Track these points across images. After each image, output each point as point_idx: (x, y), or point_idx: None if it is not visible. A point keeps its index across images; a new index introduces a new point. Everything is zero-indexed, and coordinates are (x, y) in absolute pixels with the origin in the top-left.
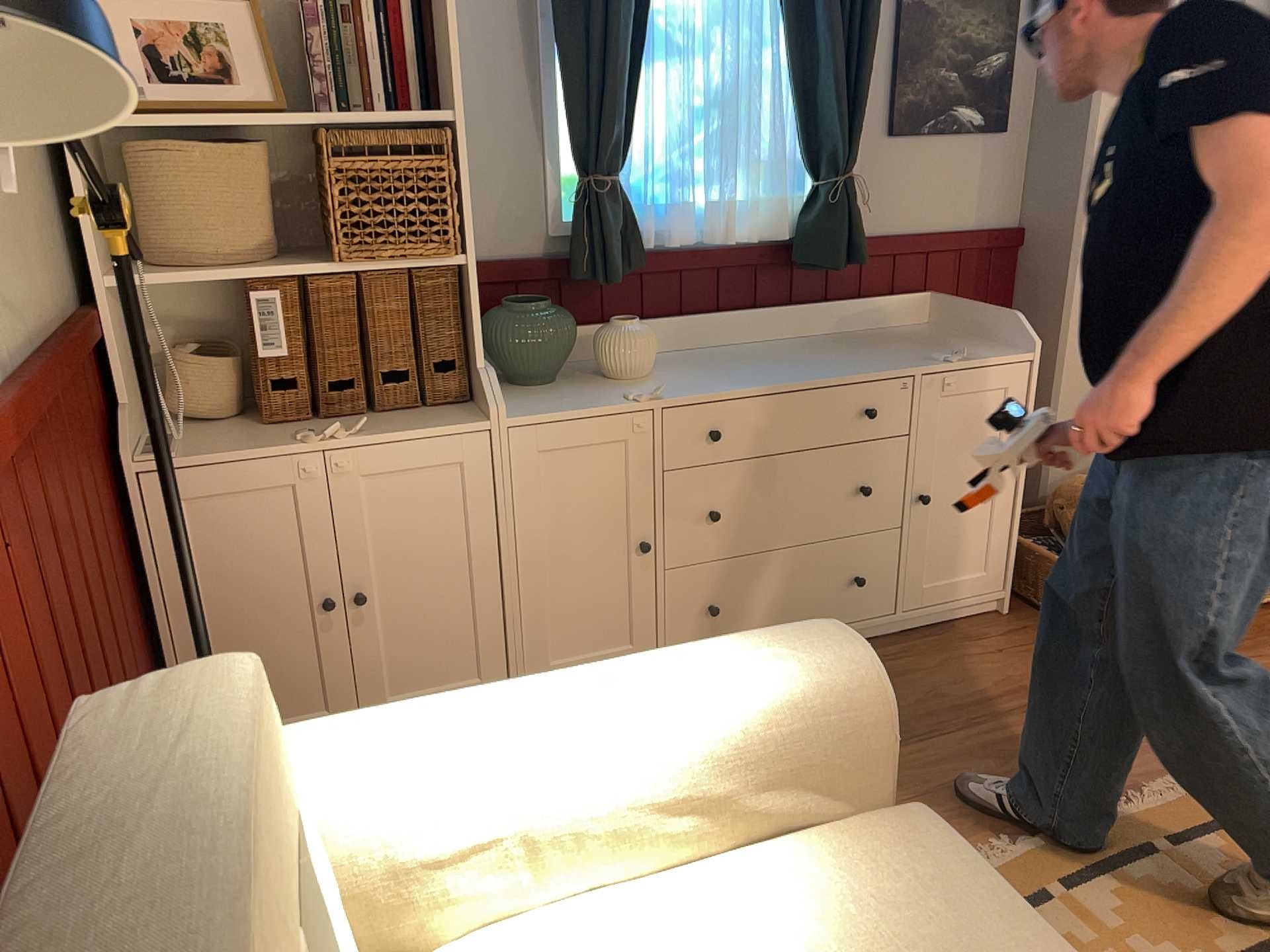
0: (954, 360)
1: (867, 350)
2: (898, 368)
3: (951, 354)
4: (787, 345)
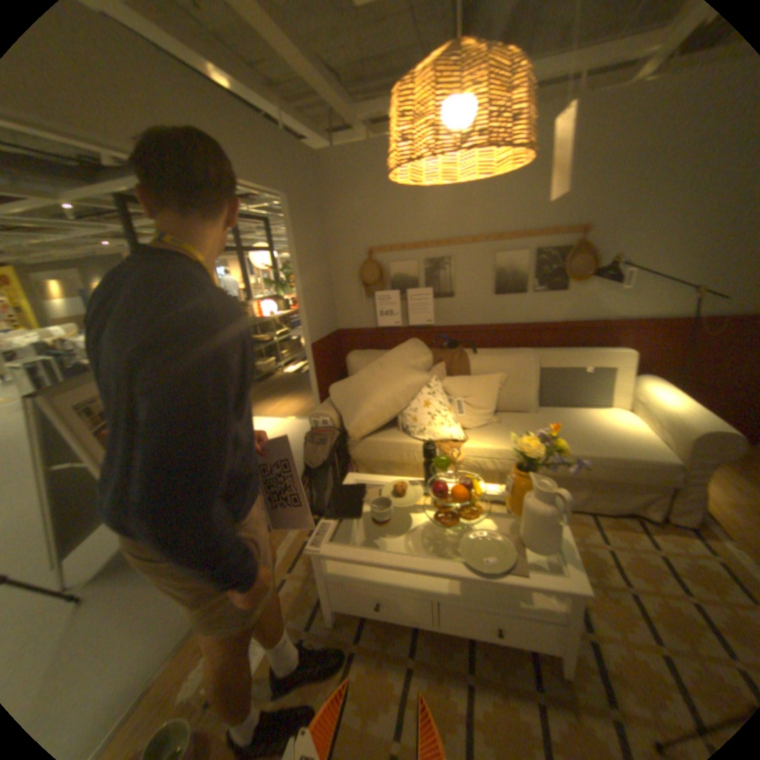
0: None
1: None
2: None
3: None
4: None
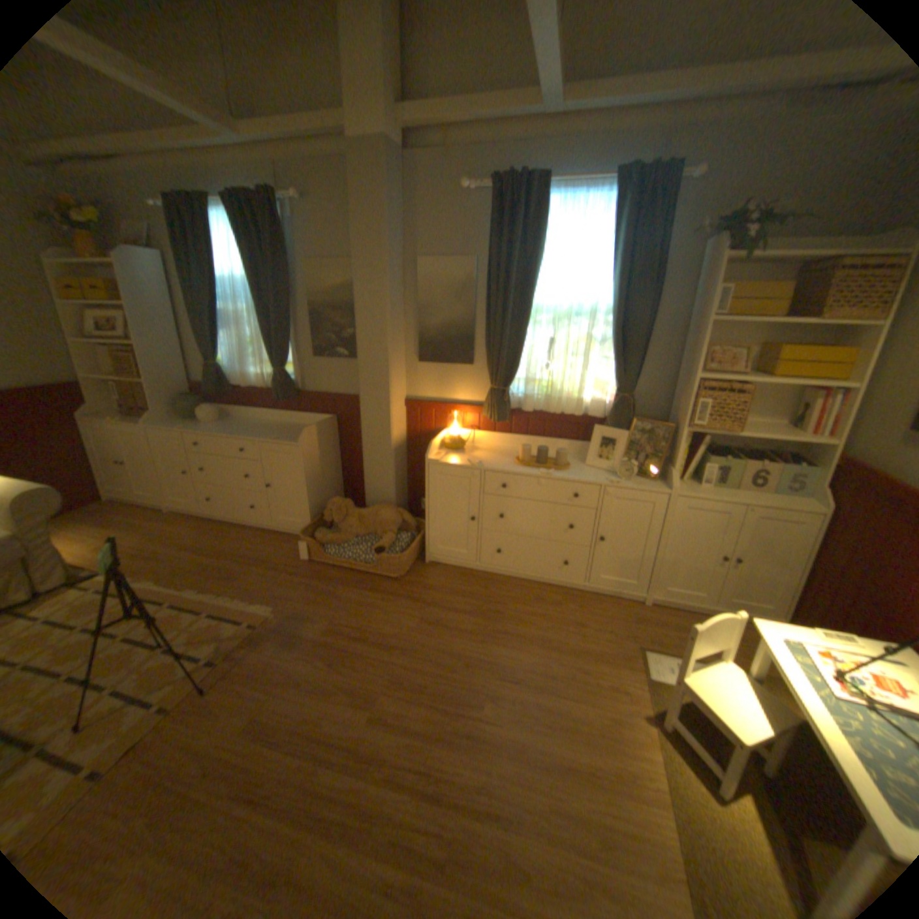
0: (272, 440)
1: (278, 431)
2: (254, 438)
3: (283, 438)
4: (274, 424)
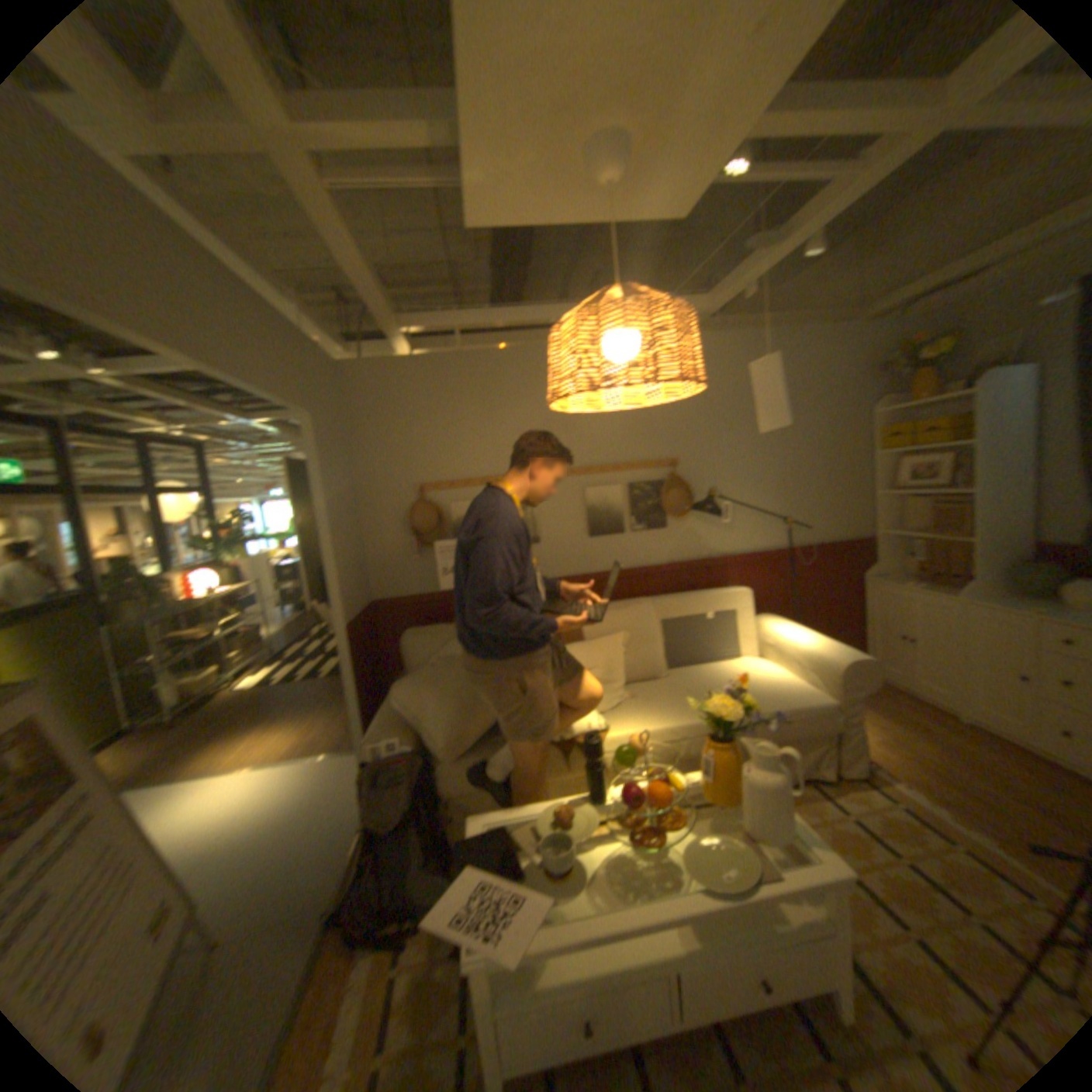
0: None
1: None
2: None
3: None
4: None
